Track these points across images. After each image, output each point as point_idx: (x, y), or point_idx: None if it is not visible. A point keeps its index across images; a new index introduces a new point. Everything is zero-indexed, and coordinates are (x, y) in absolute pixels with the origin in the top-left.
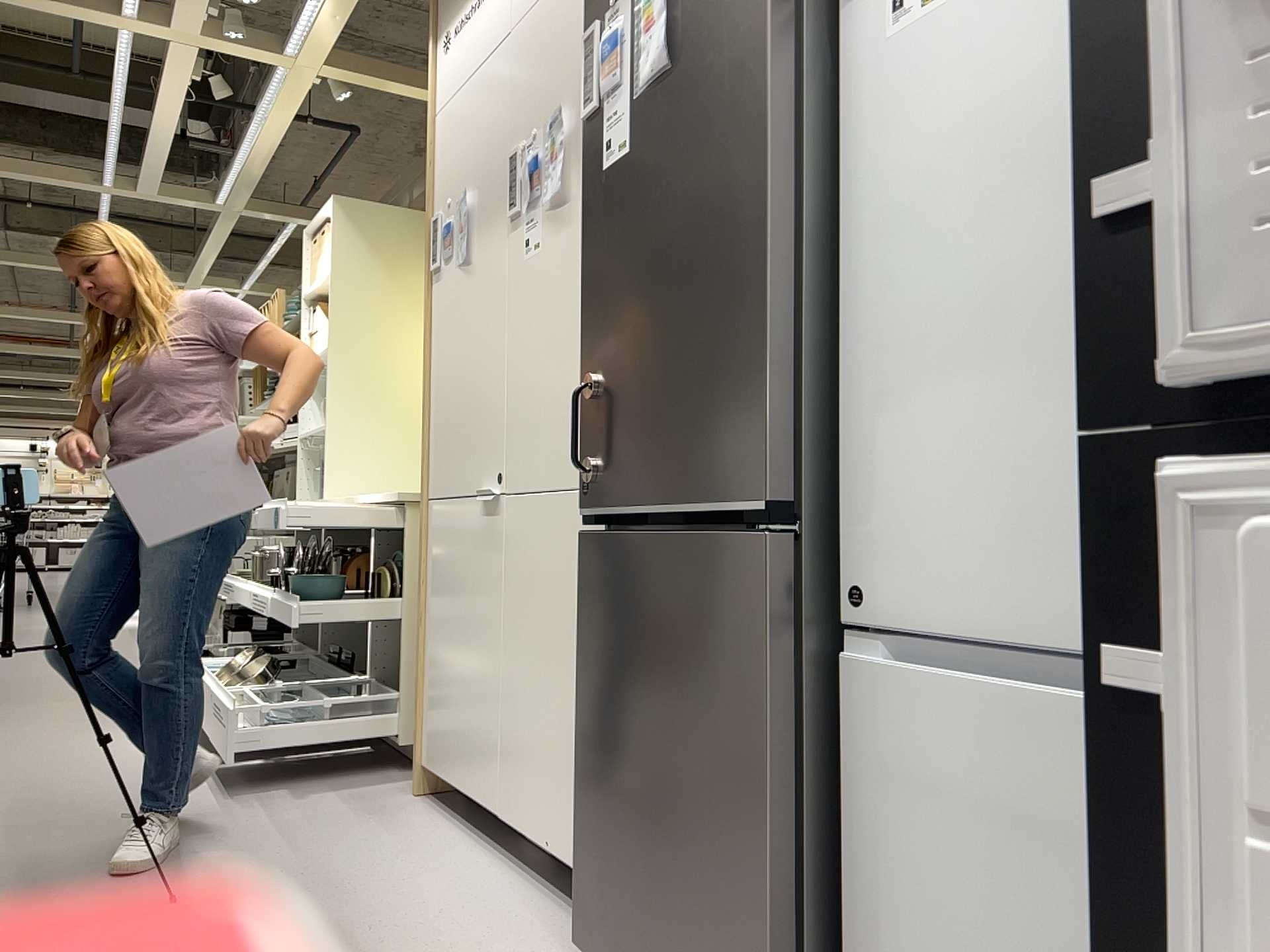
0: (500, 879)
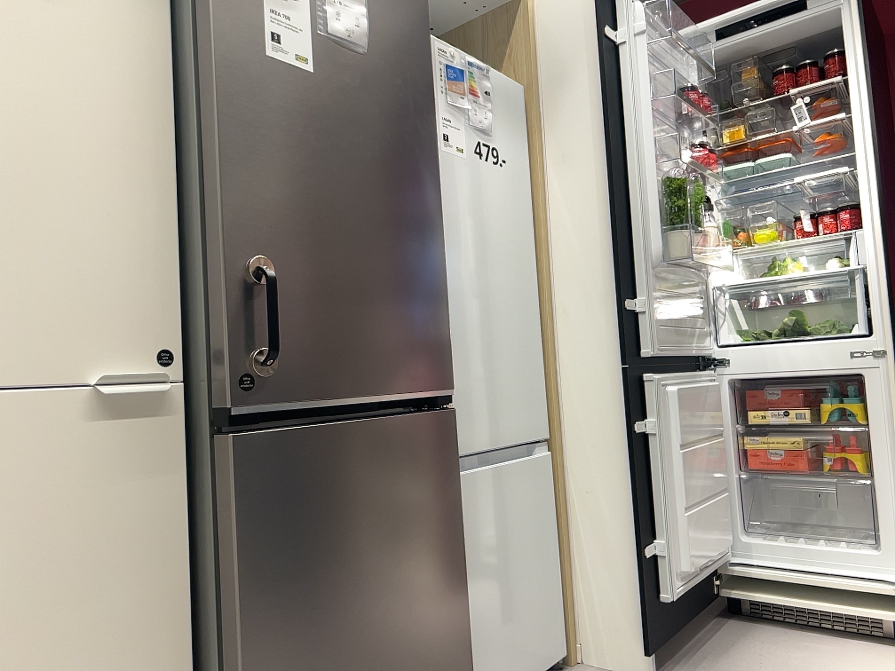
0: None
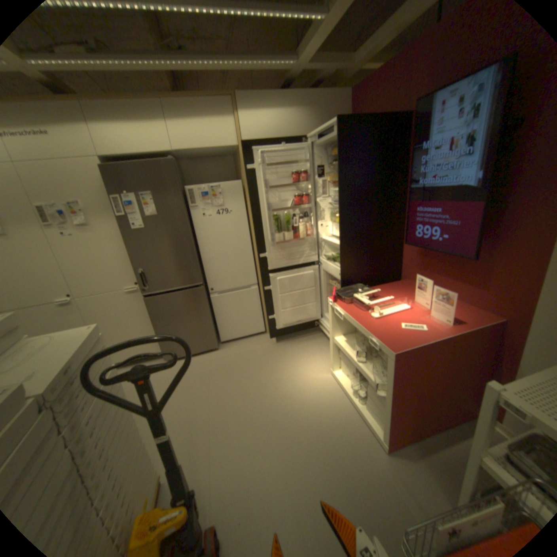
0: None
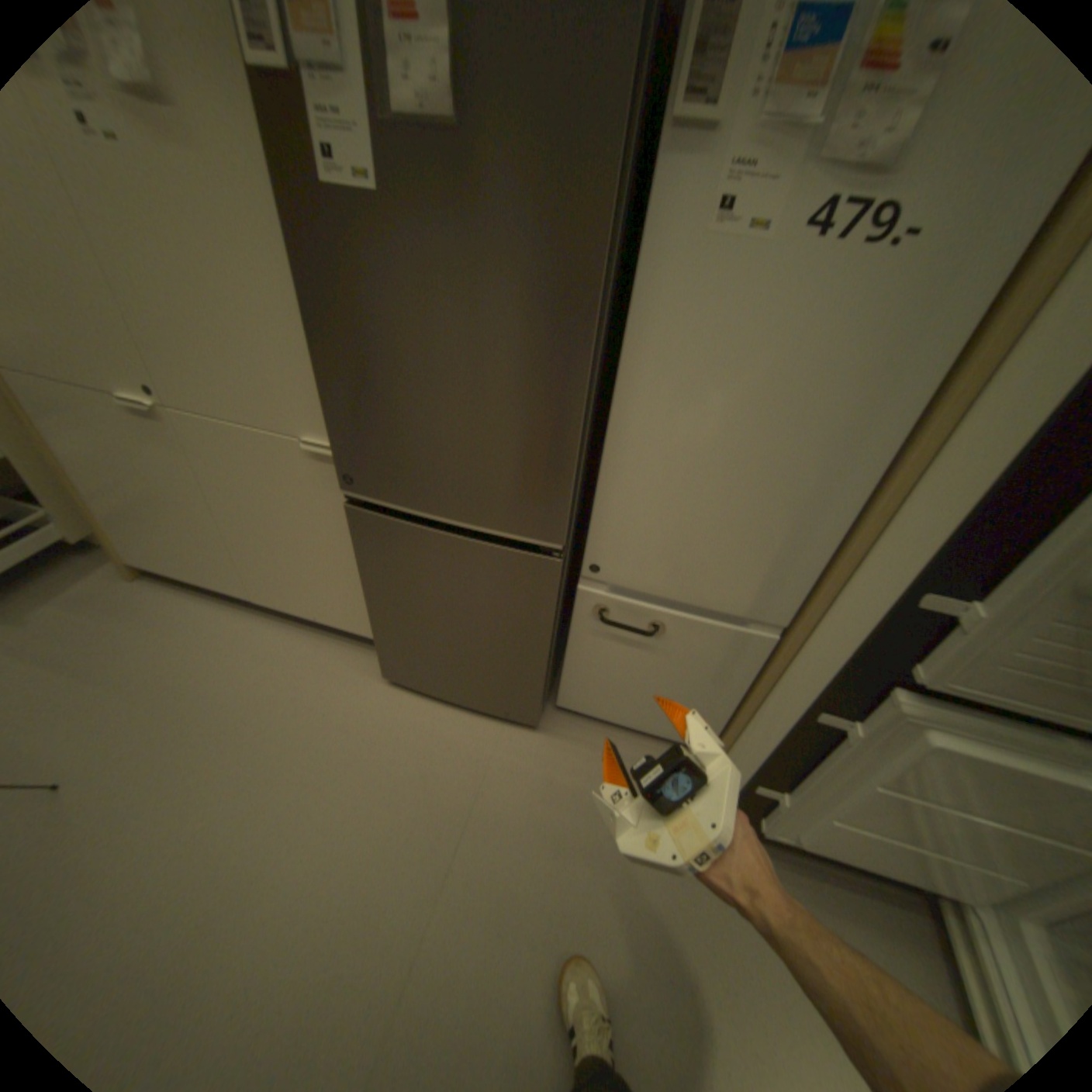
0: (279, 634)
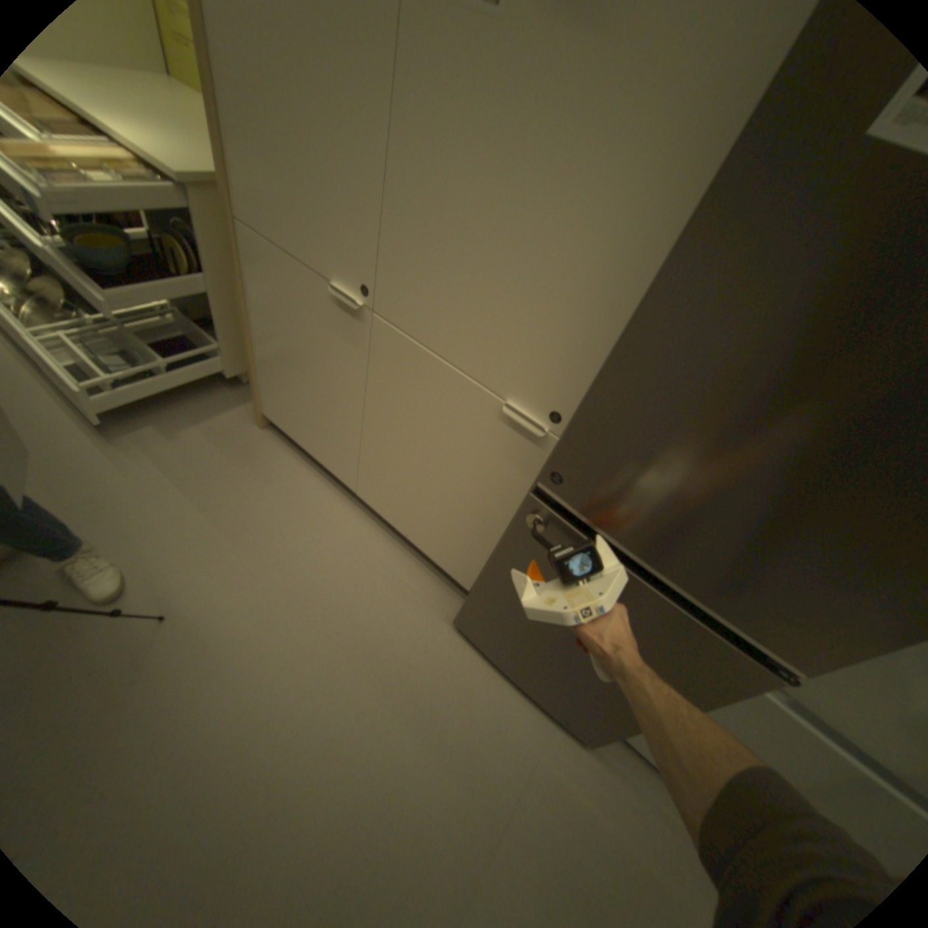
0: (369, 532)
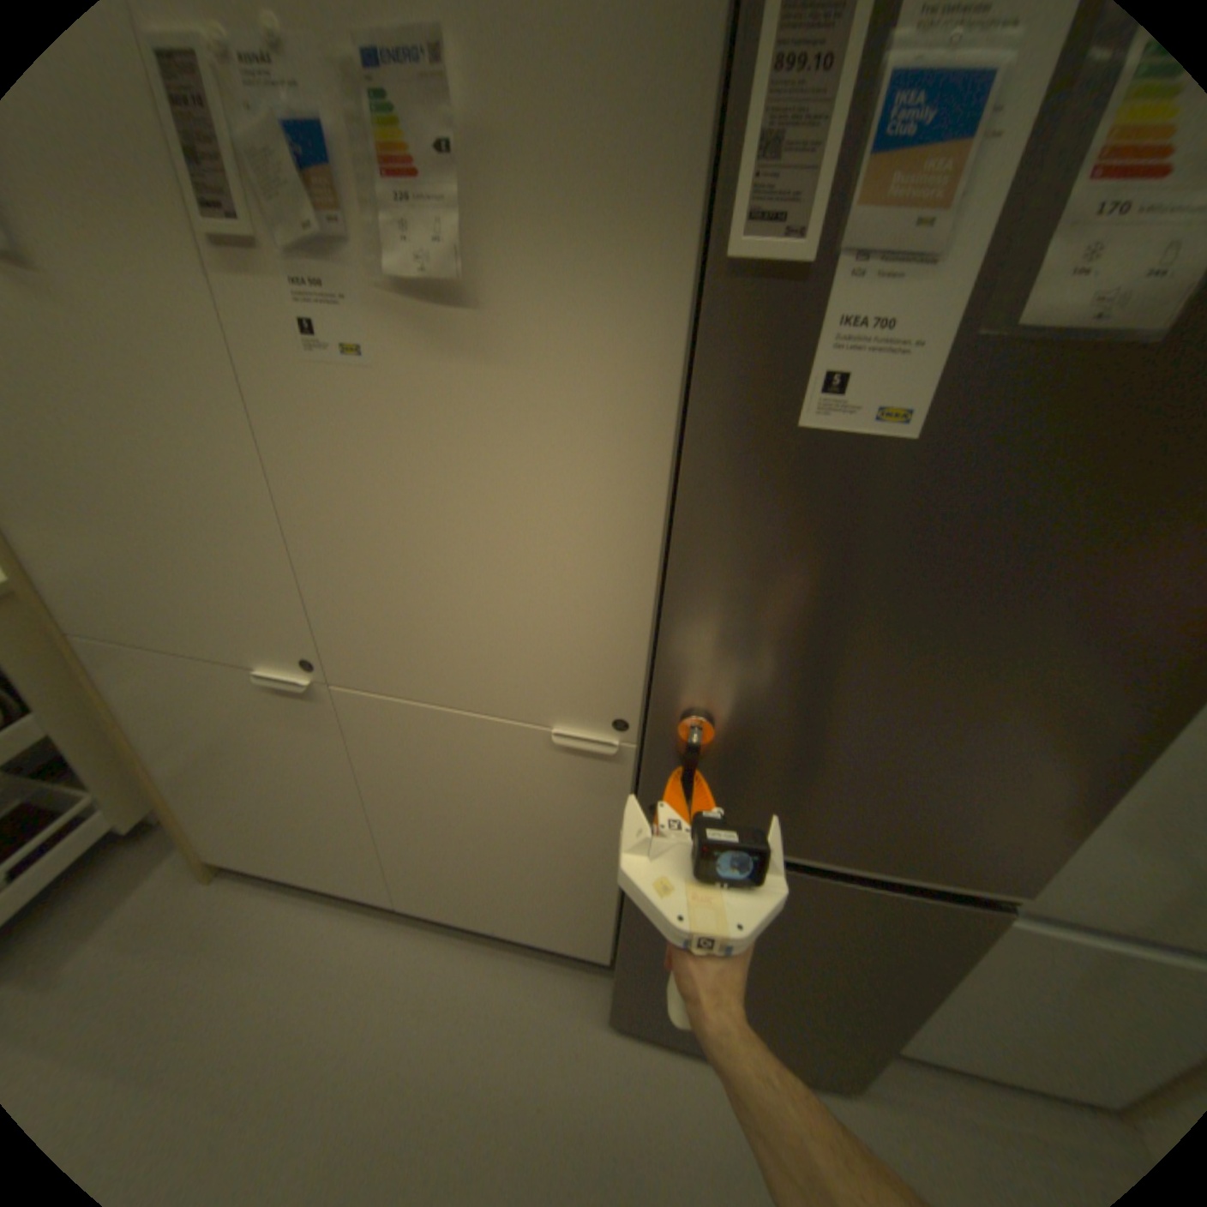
0: (433, 957)
